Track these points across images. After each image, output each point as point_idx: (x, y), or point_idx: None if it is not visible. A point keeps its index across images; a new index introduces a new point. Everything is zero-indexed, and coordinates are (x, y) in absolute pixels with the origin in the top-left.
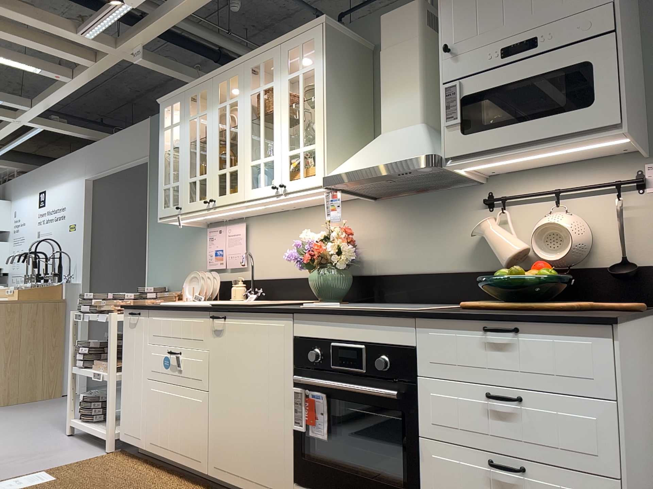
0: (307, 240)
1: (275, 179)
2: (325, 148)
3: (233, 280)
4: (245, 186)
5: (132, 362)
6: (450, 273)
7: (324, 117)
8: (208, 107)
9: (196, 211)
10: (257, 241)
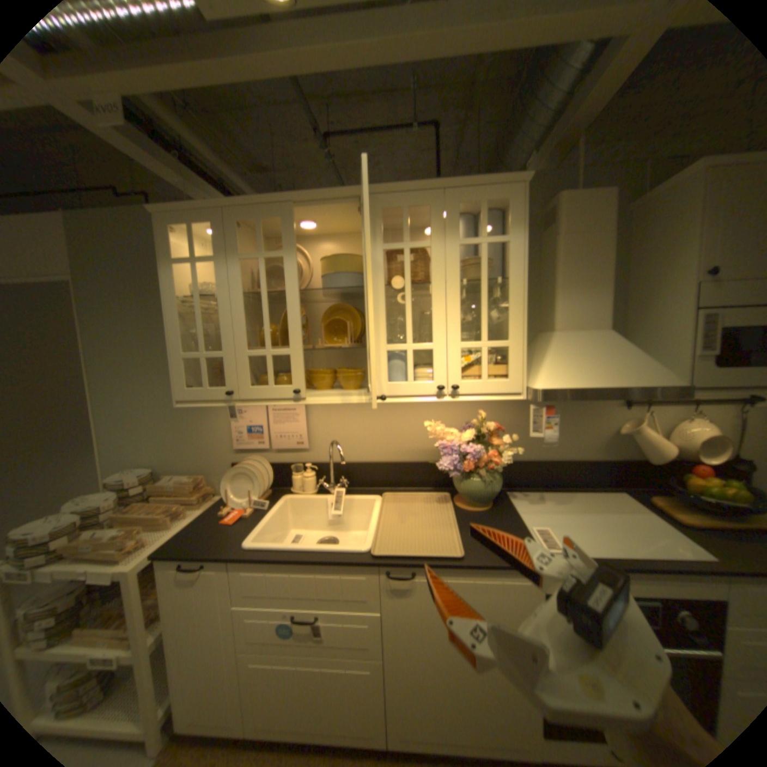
0: (435, 432)
1: (438, 376)
2: (524, 349)
3: (296, 467)
4: (378, 378)
5: (191, 634)
6: (586, 462)
7: (525, 310)
8: (286, 247)
9: (267, 399)
10: (324, 418)
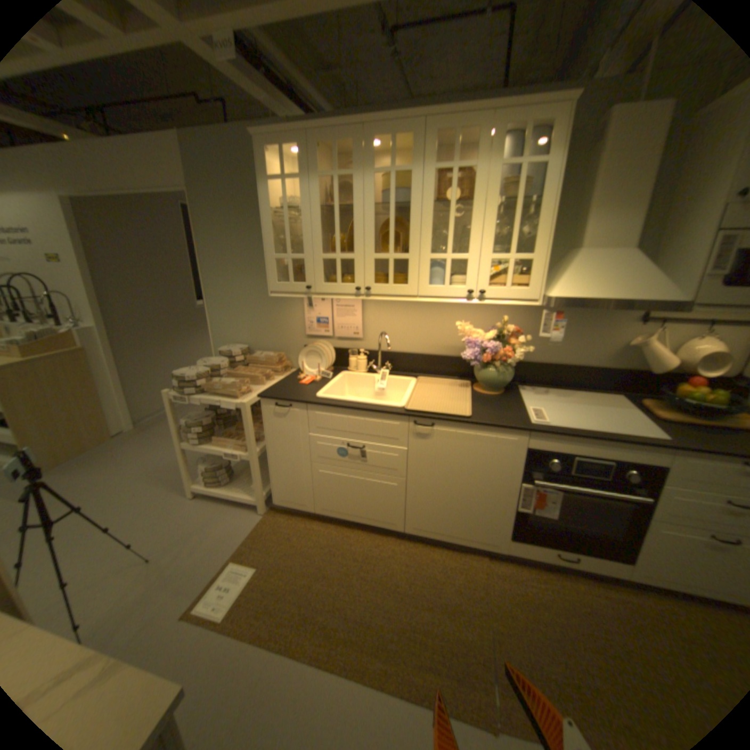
0: (464, 331)
1: (470, 282)
2: (546, 262)
3: (352, 352)
4: (420, 282)
5: (283, 447)
6: (593, 367)
7: (552, 227)
8: (355, 166)
9: (335, 294)
10: (375, 315)
